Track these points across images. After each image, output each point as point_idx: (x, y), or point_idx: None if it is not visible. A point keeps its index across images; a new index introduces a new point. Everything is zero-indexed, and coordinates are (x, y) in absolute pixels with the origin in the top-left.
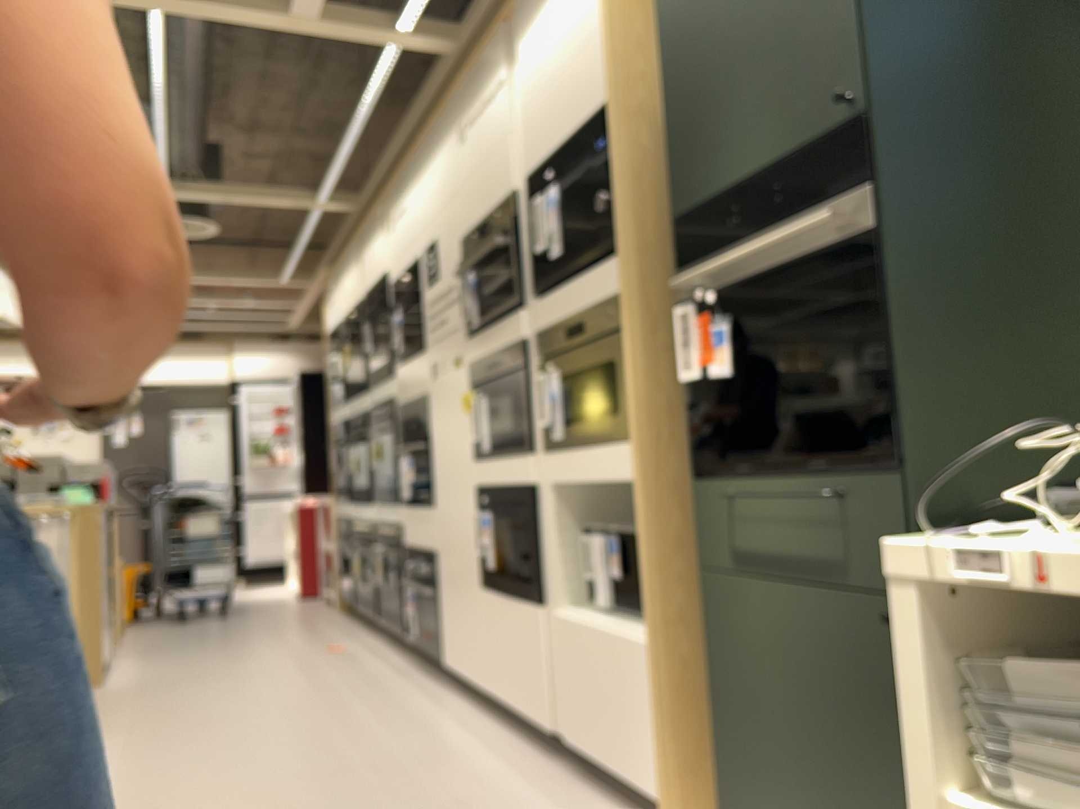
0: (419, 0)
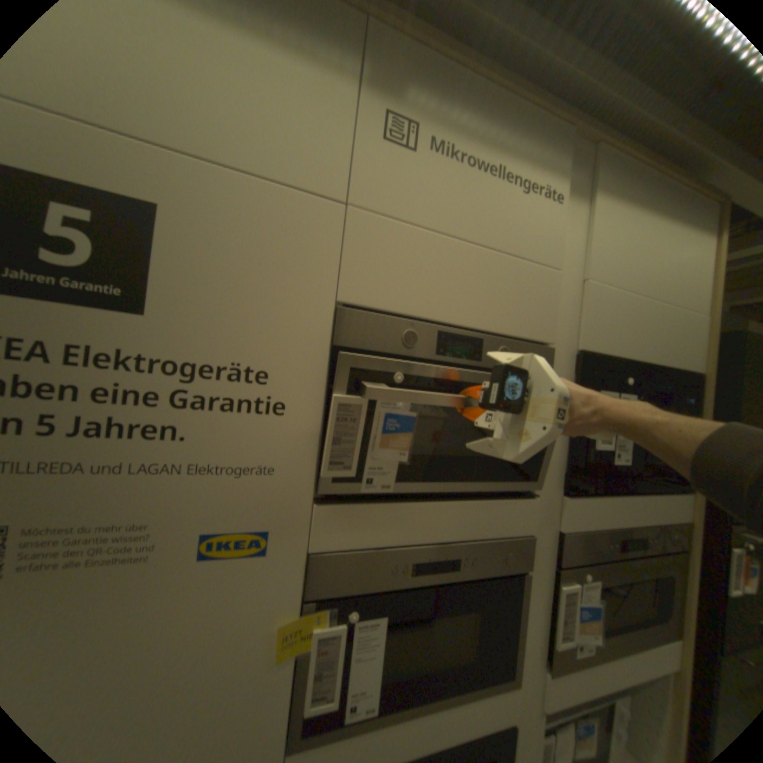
0: None
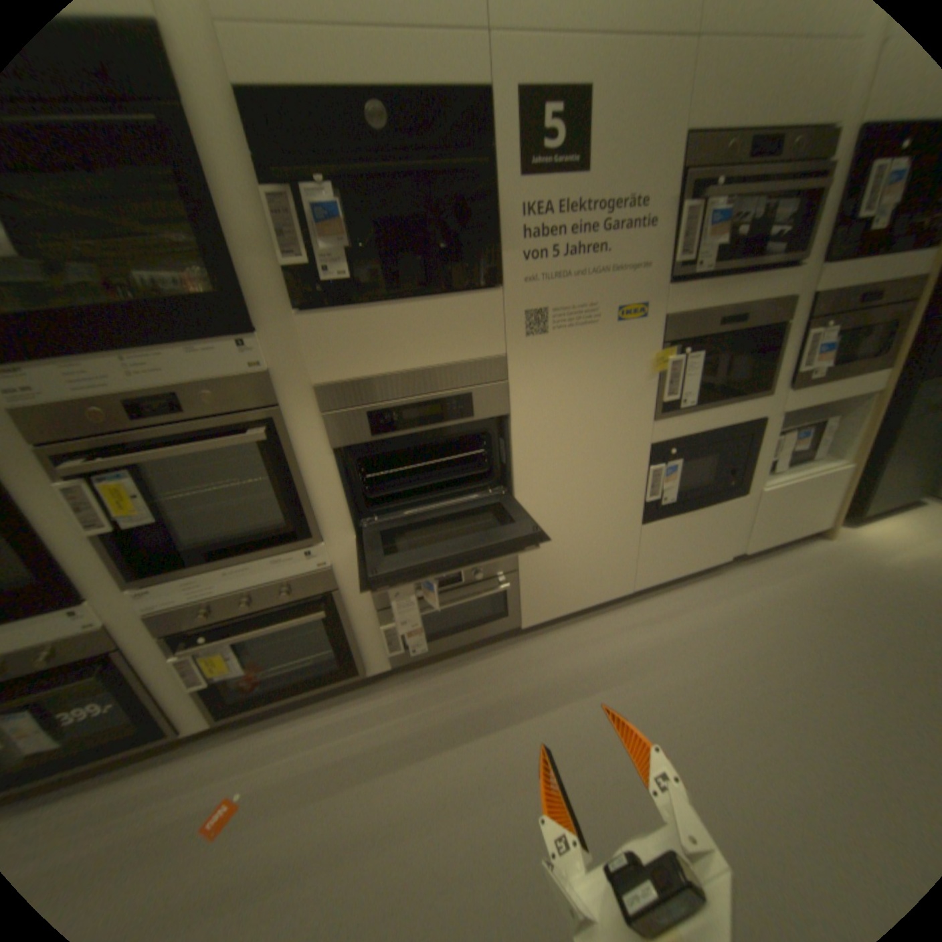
0: None
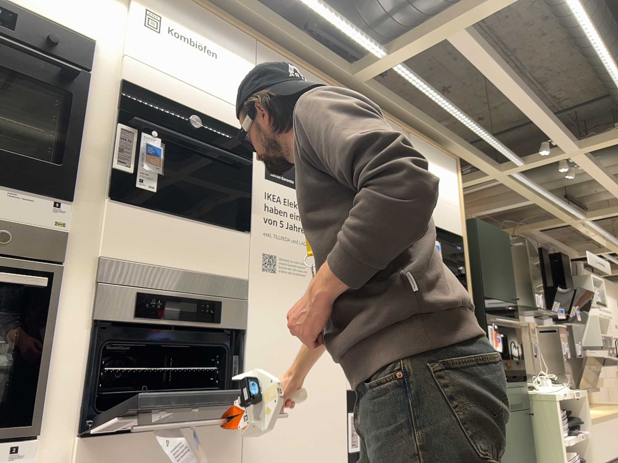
0: (412, 79)
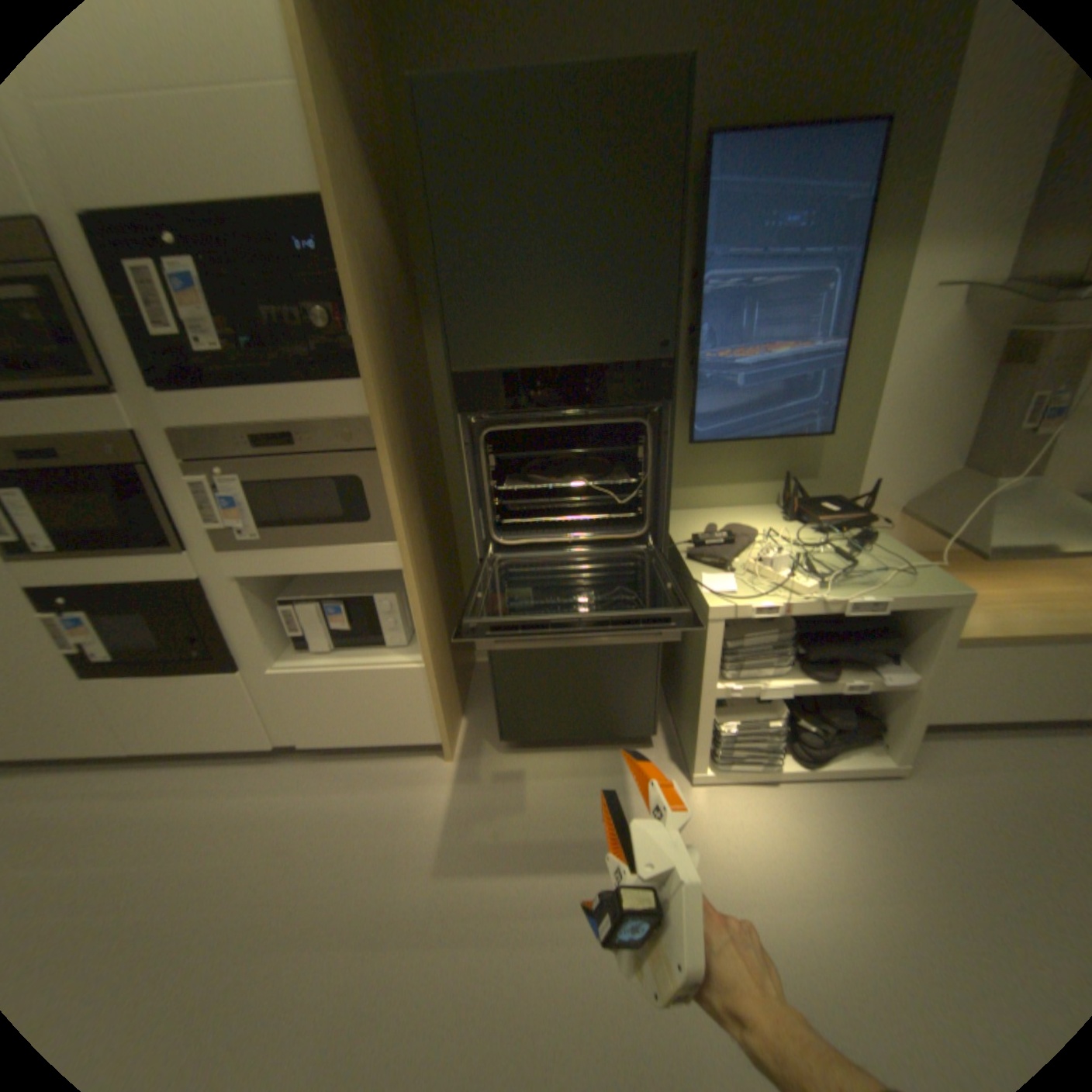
0: None
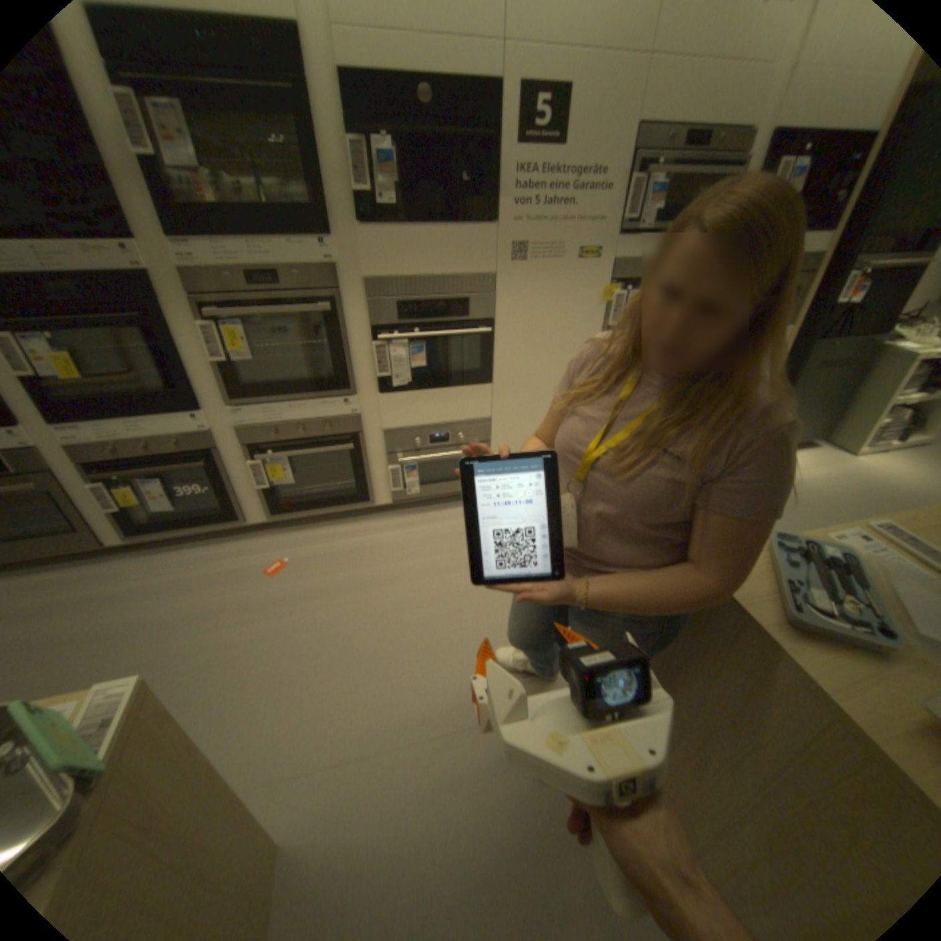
0: None
